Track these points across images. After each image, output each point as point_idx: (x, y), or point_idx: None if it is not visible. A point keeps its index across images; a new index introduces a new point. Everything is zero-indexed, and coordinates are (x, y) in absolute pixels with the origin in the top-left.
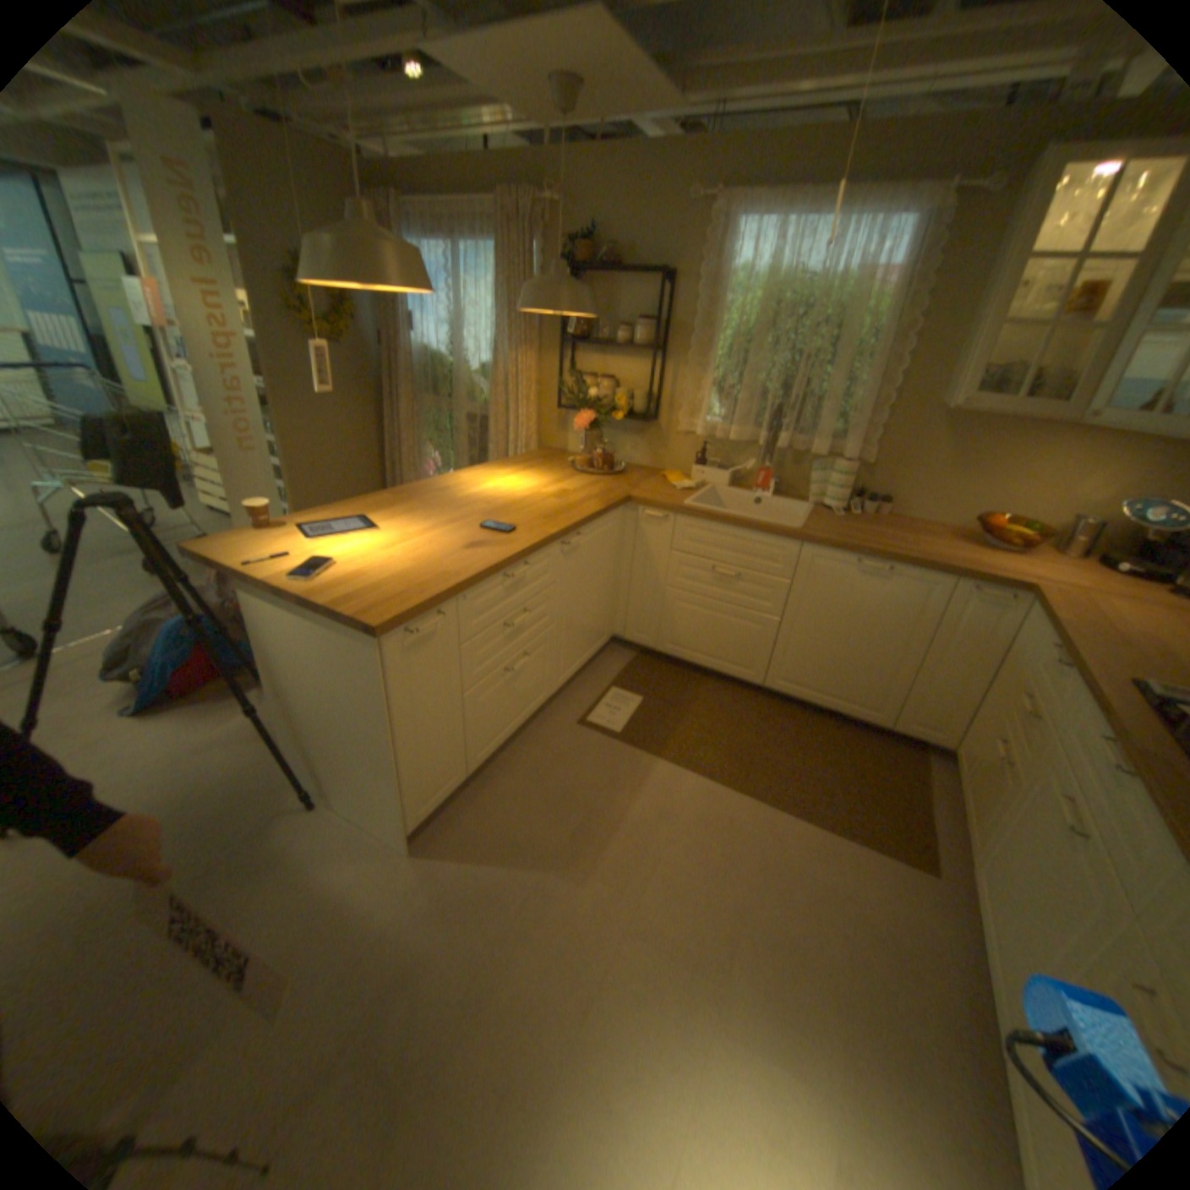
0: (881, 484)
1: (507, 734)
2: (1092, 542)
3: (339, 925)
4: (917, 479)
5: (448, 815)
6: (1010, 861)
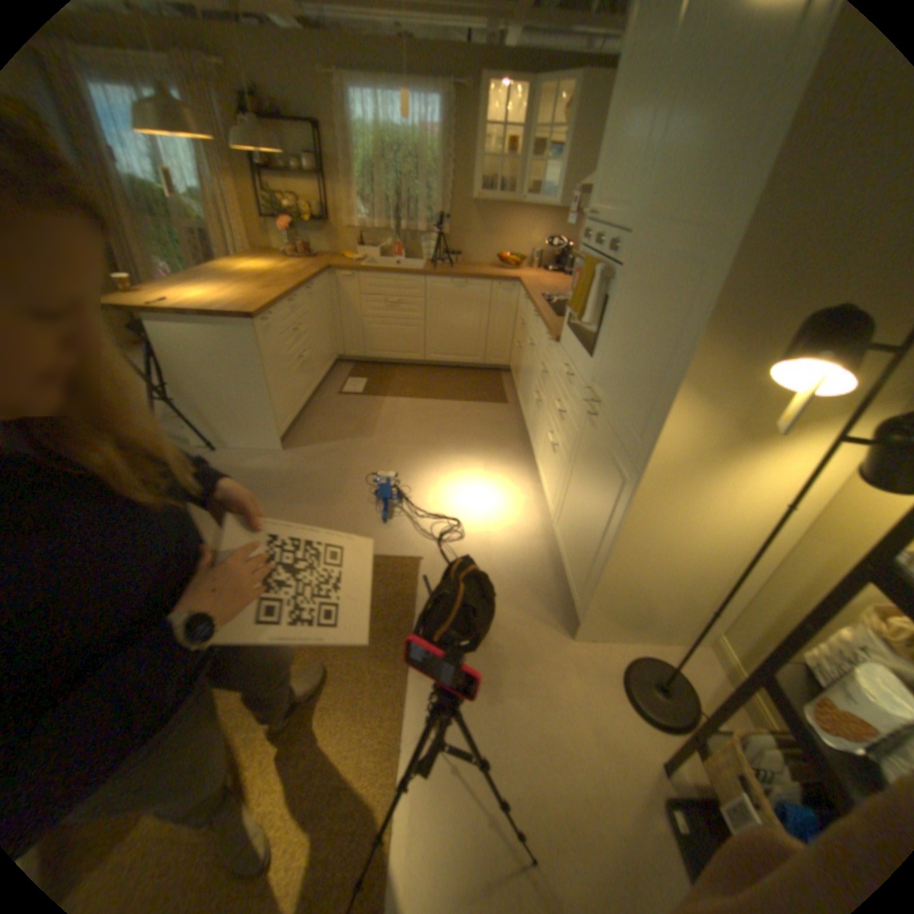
0: (454, 247)
1: (307, 399)
2: (538, 261)
3: (268, 475)
4: (469, 242)
5: (293, 437)
6: (522, 377)
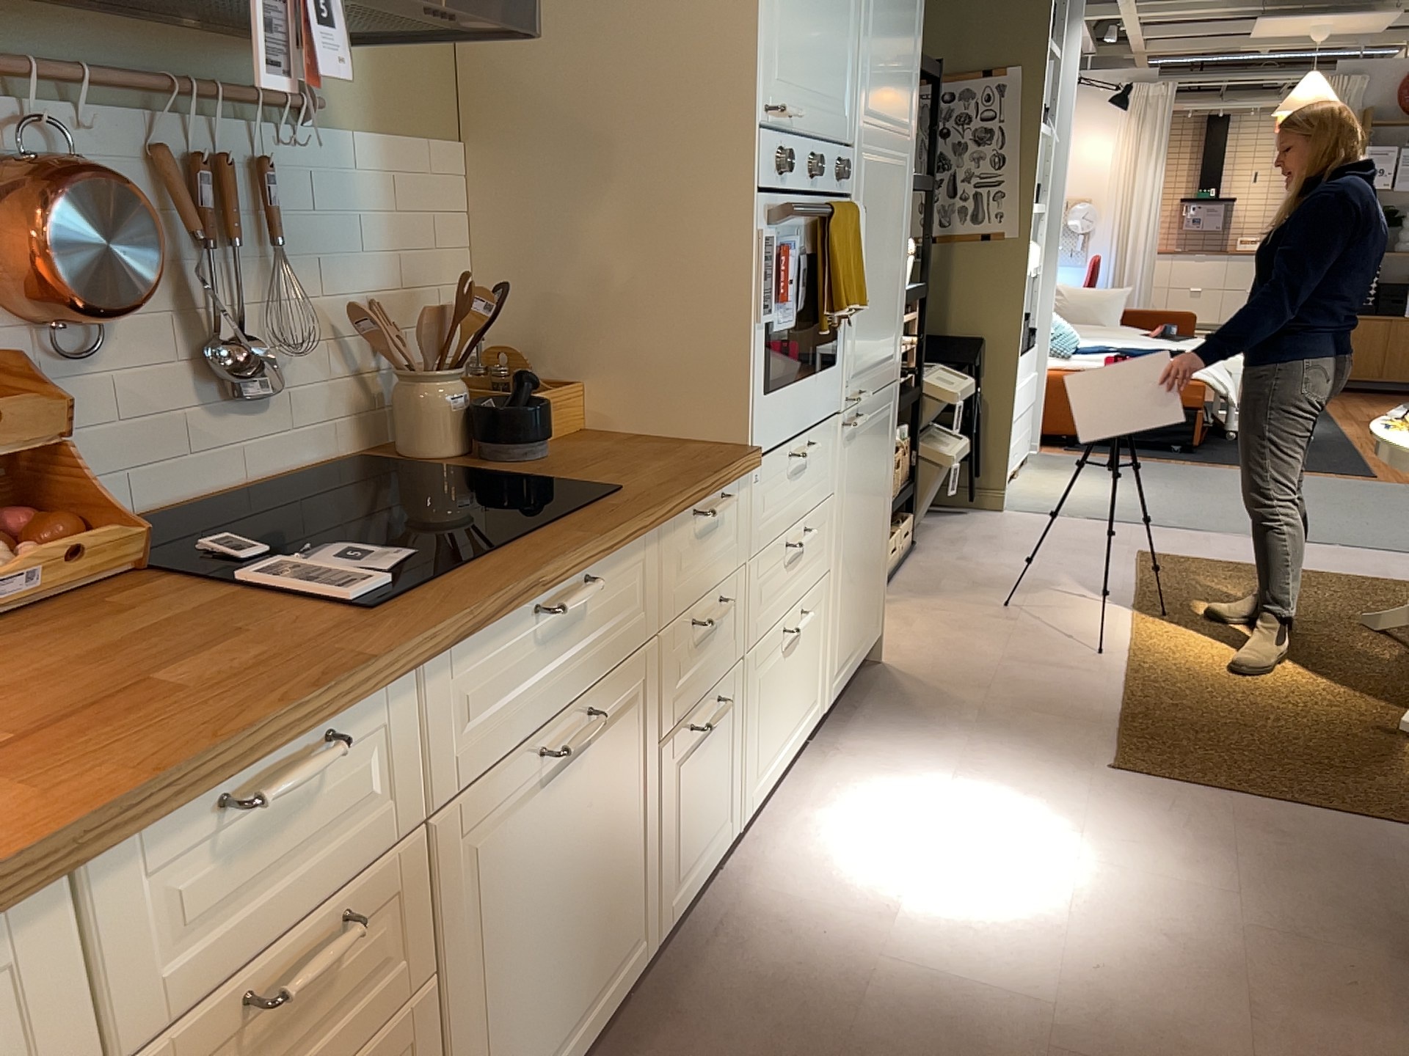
0: None
1: None
2: None
3: None
4: None
5: None
6: (513, 1008)
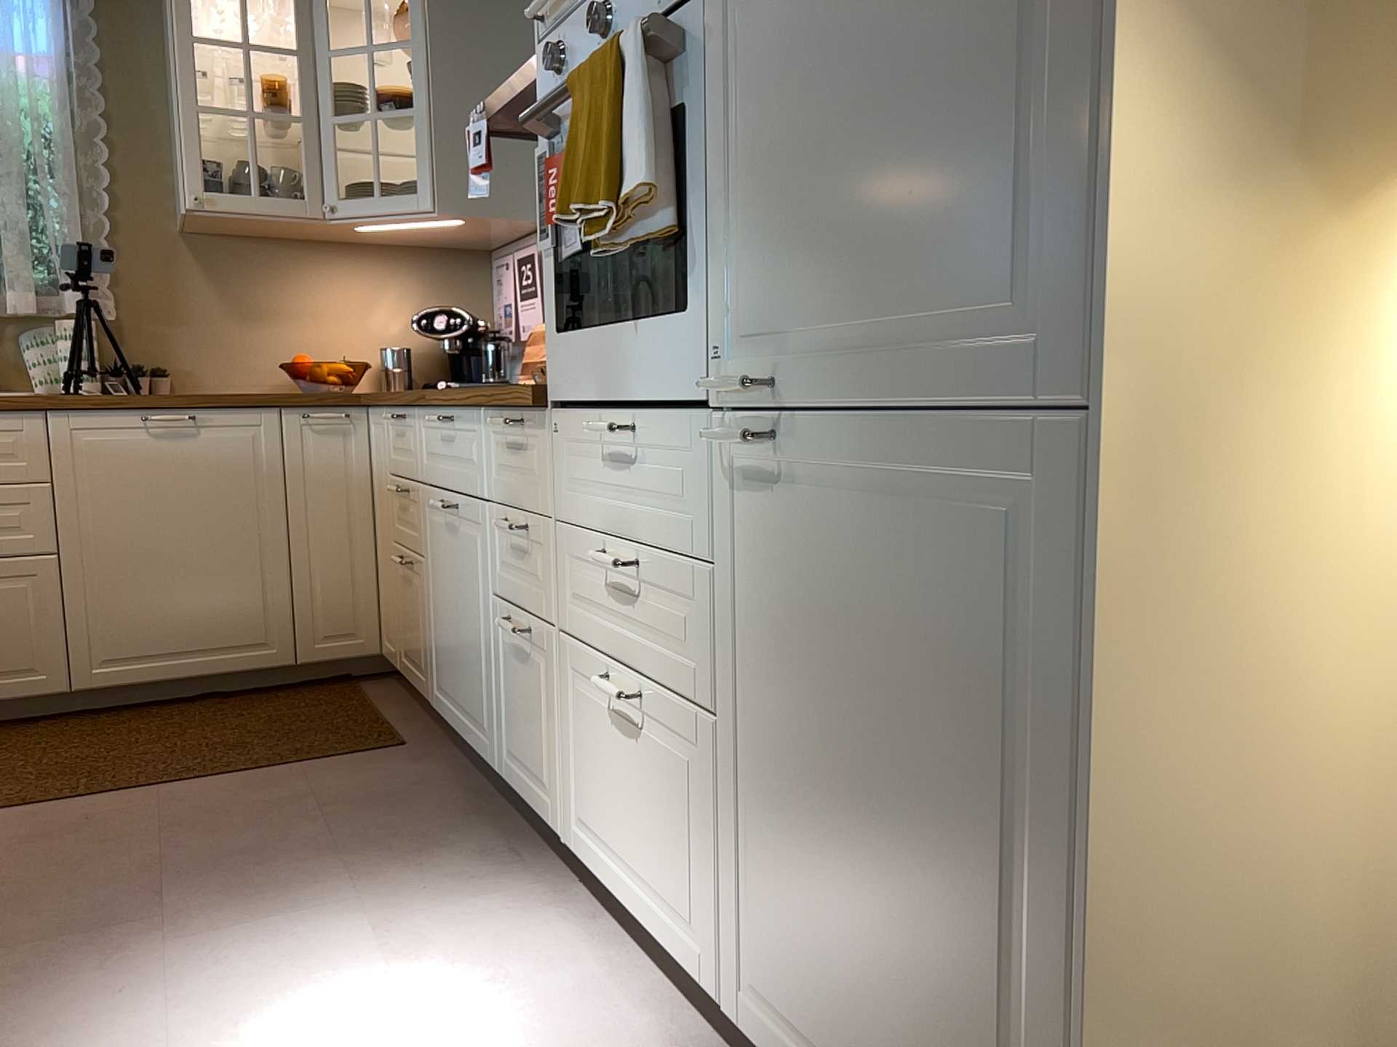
0: (143, 354)
1: None
2: (405, 369)
3: None
4: (190, 339)
5: None
6: (440, 634)
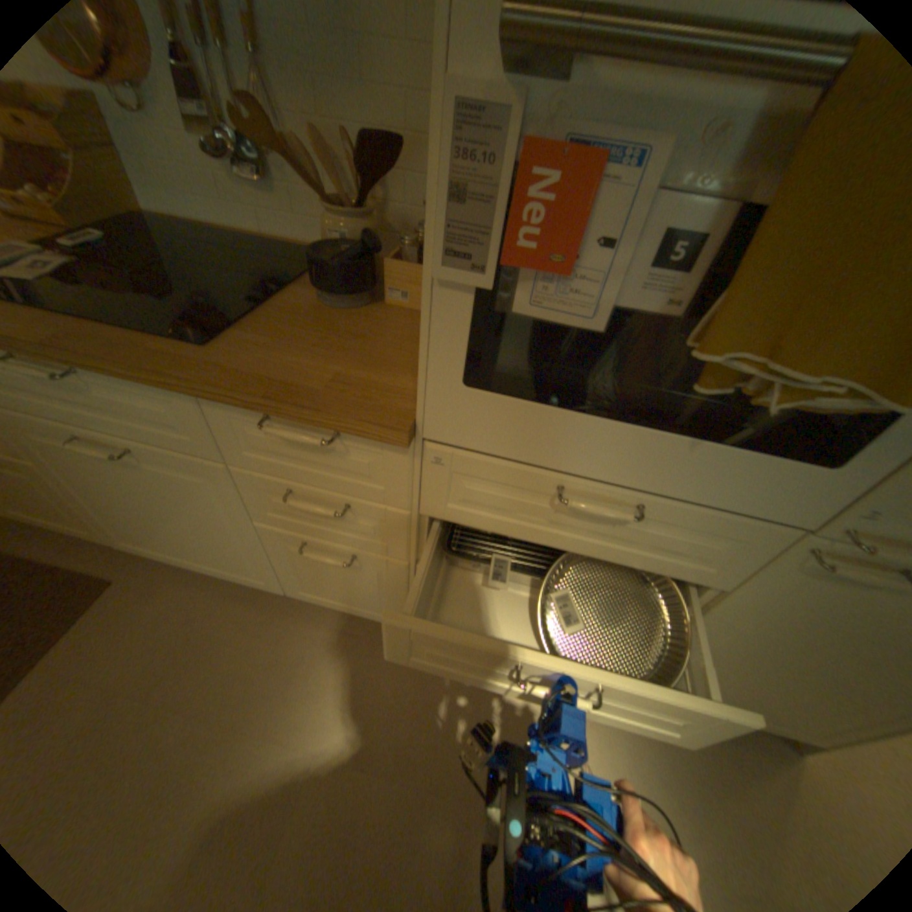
0: None
1: None
2: None
3: None
4: None
5: None
6: (116, 518)
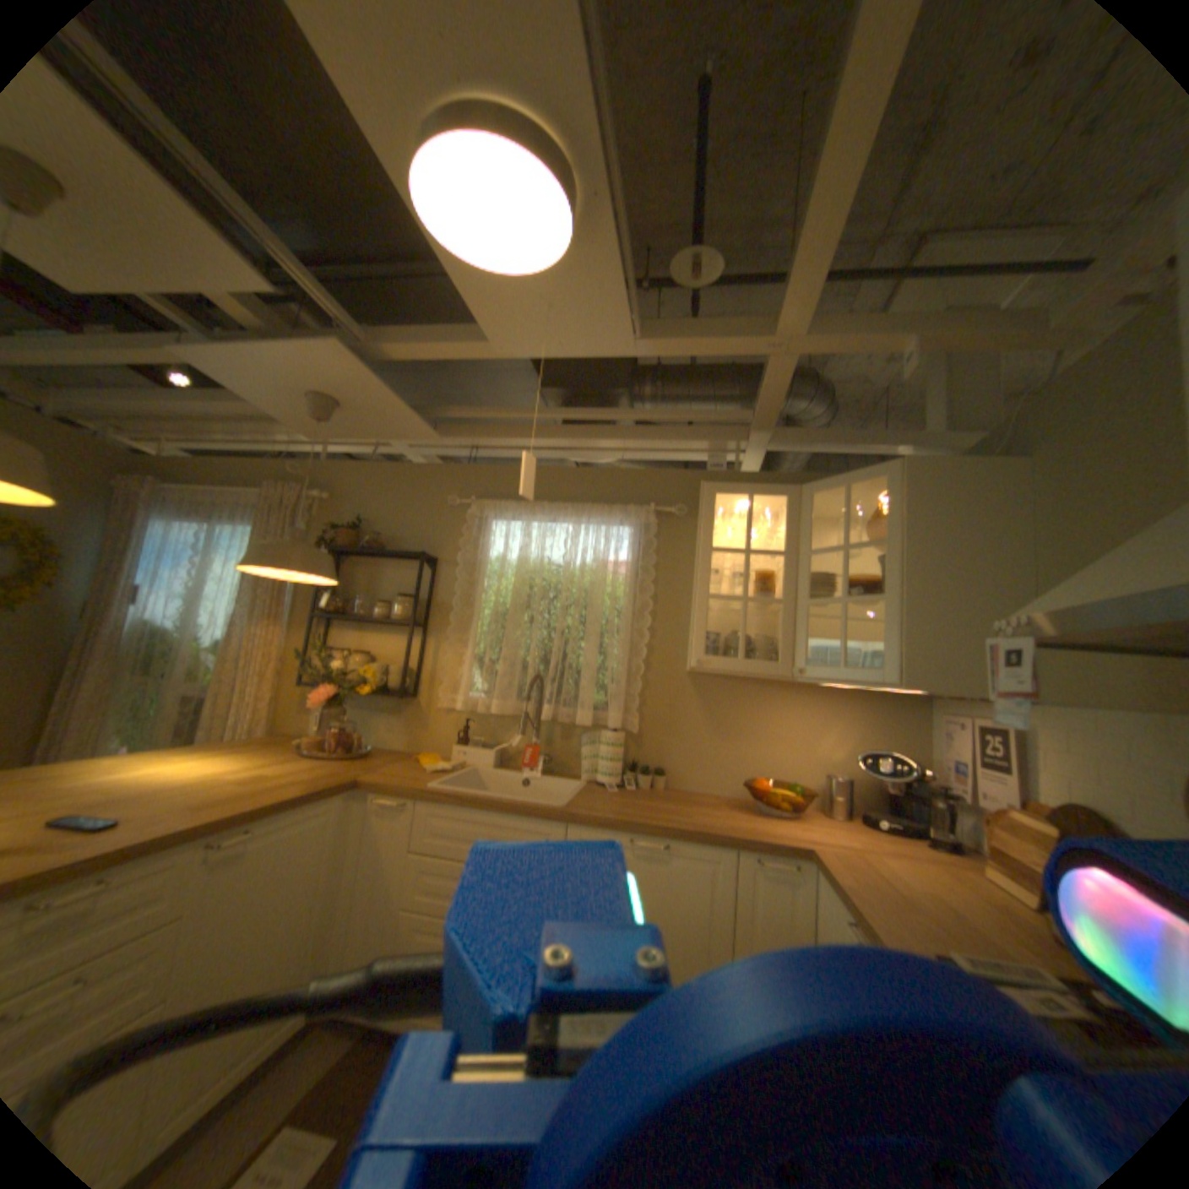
0: (651, 756)
1: None
2: (849, 802)
3: None
4: (683, 749)
5: None
6: None
